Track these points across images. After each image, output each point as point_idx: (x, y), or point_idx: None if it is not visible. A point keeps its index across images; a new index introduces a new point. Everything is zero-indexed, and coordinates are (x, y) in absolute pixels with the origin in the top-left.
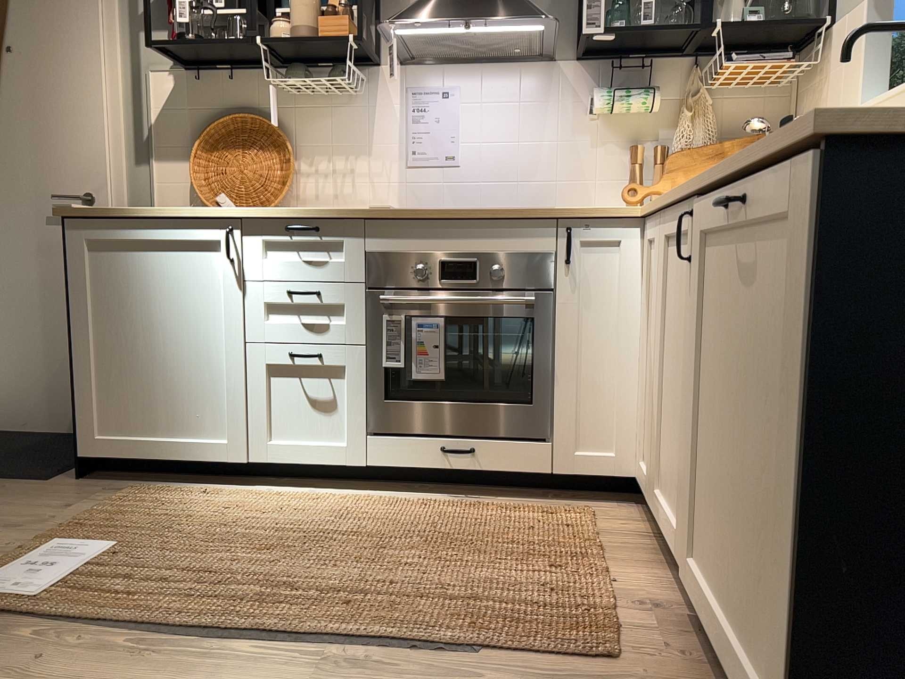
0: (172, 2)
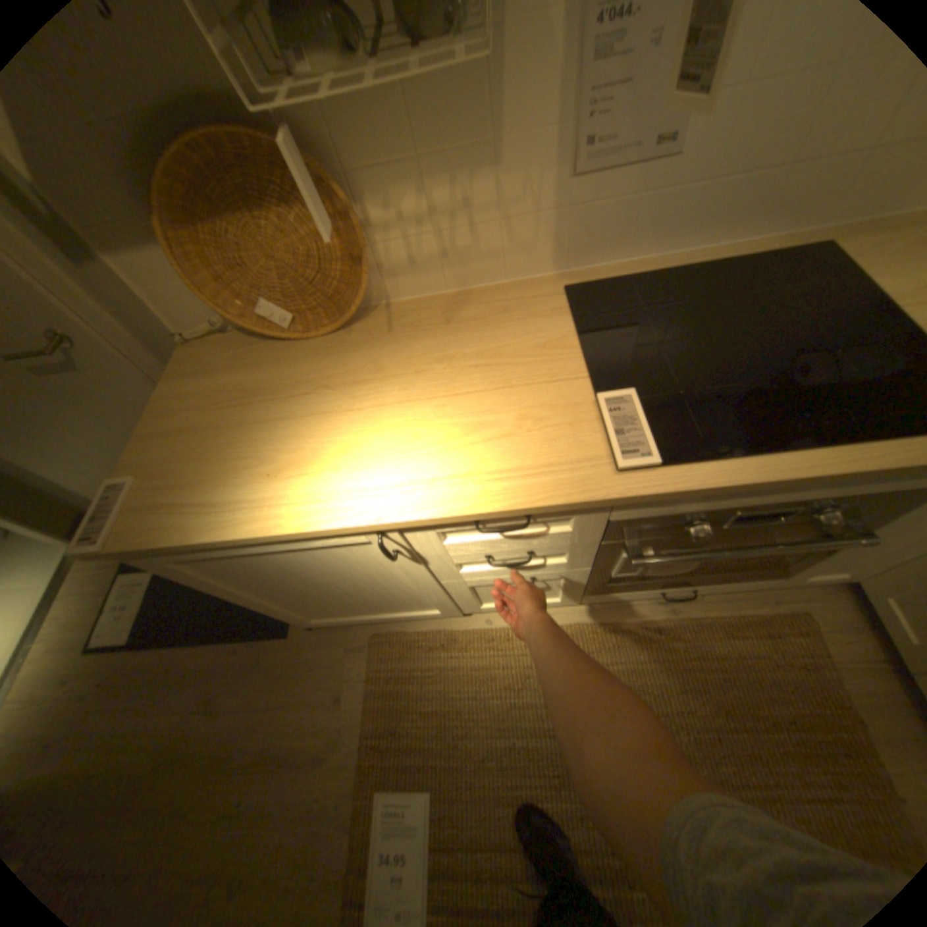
0: None
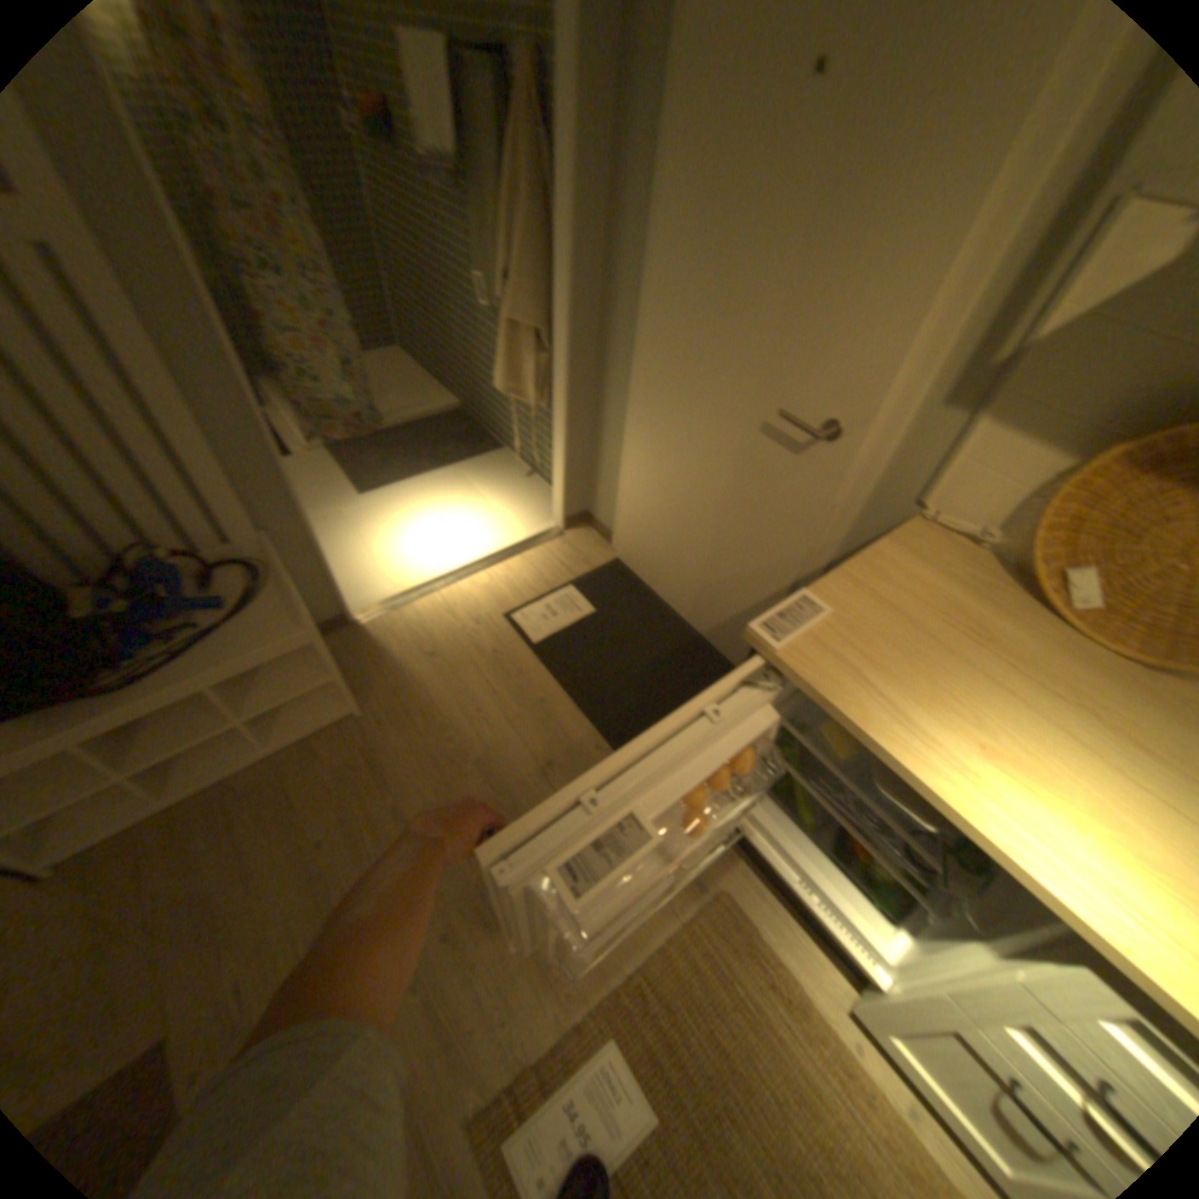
0: None
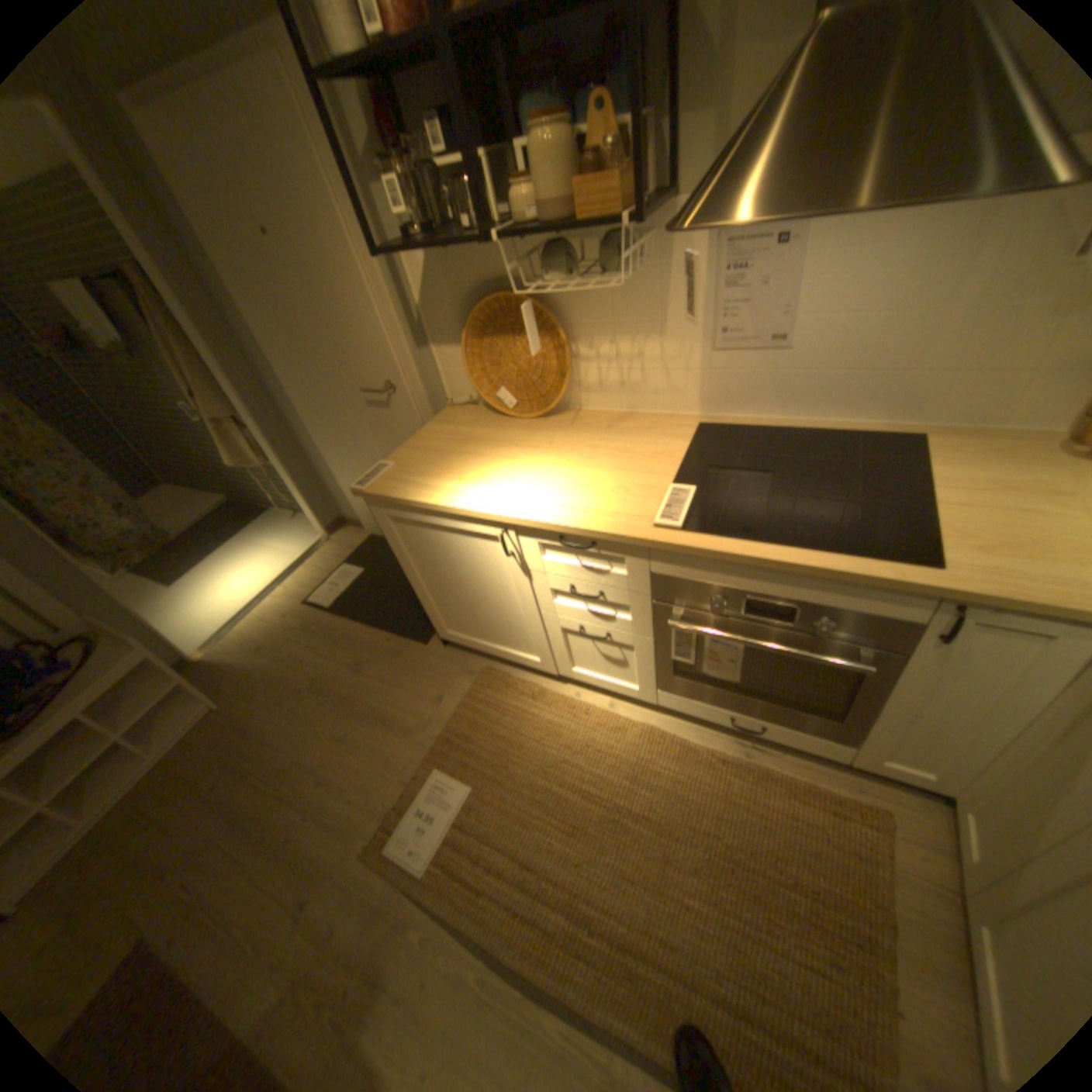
0: (388, 127)
